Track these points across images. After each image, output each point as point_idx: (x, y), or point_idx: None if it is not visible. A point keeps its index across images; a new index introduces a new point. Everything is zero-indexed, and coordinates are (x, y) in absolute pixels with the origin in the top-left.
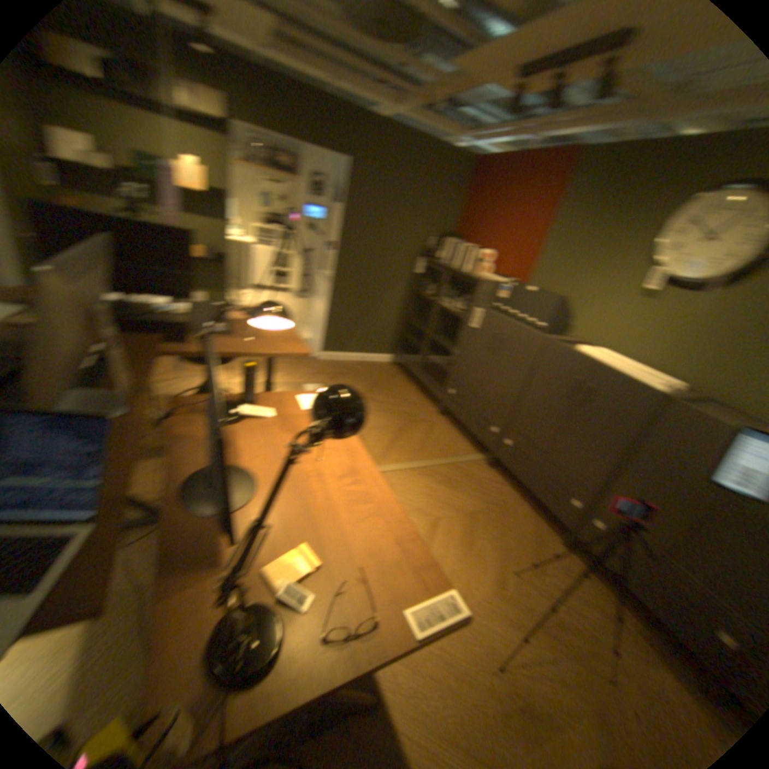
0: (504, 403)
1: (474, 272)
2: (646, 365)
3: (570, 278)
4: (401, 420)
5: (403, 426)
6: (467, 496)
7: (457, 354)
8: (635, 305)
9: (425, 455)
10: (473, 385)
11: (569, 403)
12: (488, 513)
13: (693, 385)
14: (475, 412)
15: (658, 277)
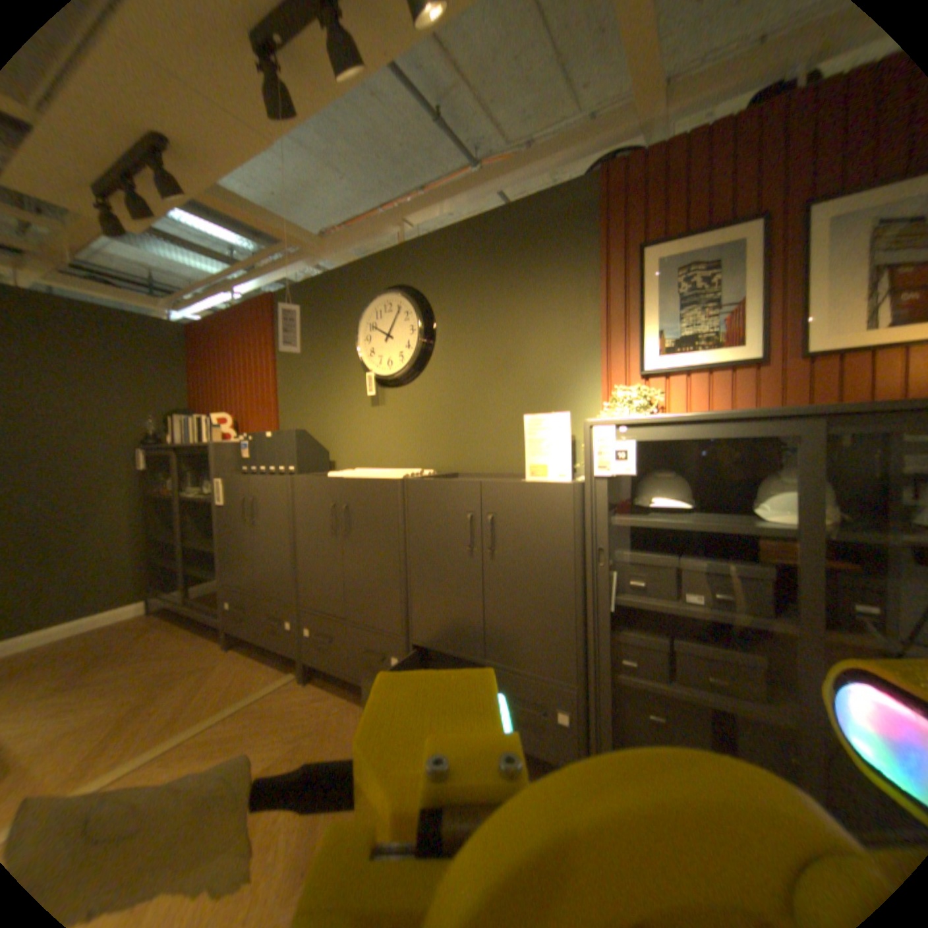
0: (281, 581)
1: (210, 442)
2: (405, 469)
3: (312, 414)
4: (138, 691)
5: (140, 699)
6: (253, 750)
7: (217, 551)
8: (371, 416)
9: (177, 724)
10: (243, 579)
11: (336, 538)
12: (289, 755)
13: (443, 469)
14: (259, 616)
15: (370, 381)
